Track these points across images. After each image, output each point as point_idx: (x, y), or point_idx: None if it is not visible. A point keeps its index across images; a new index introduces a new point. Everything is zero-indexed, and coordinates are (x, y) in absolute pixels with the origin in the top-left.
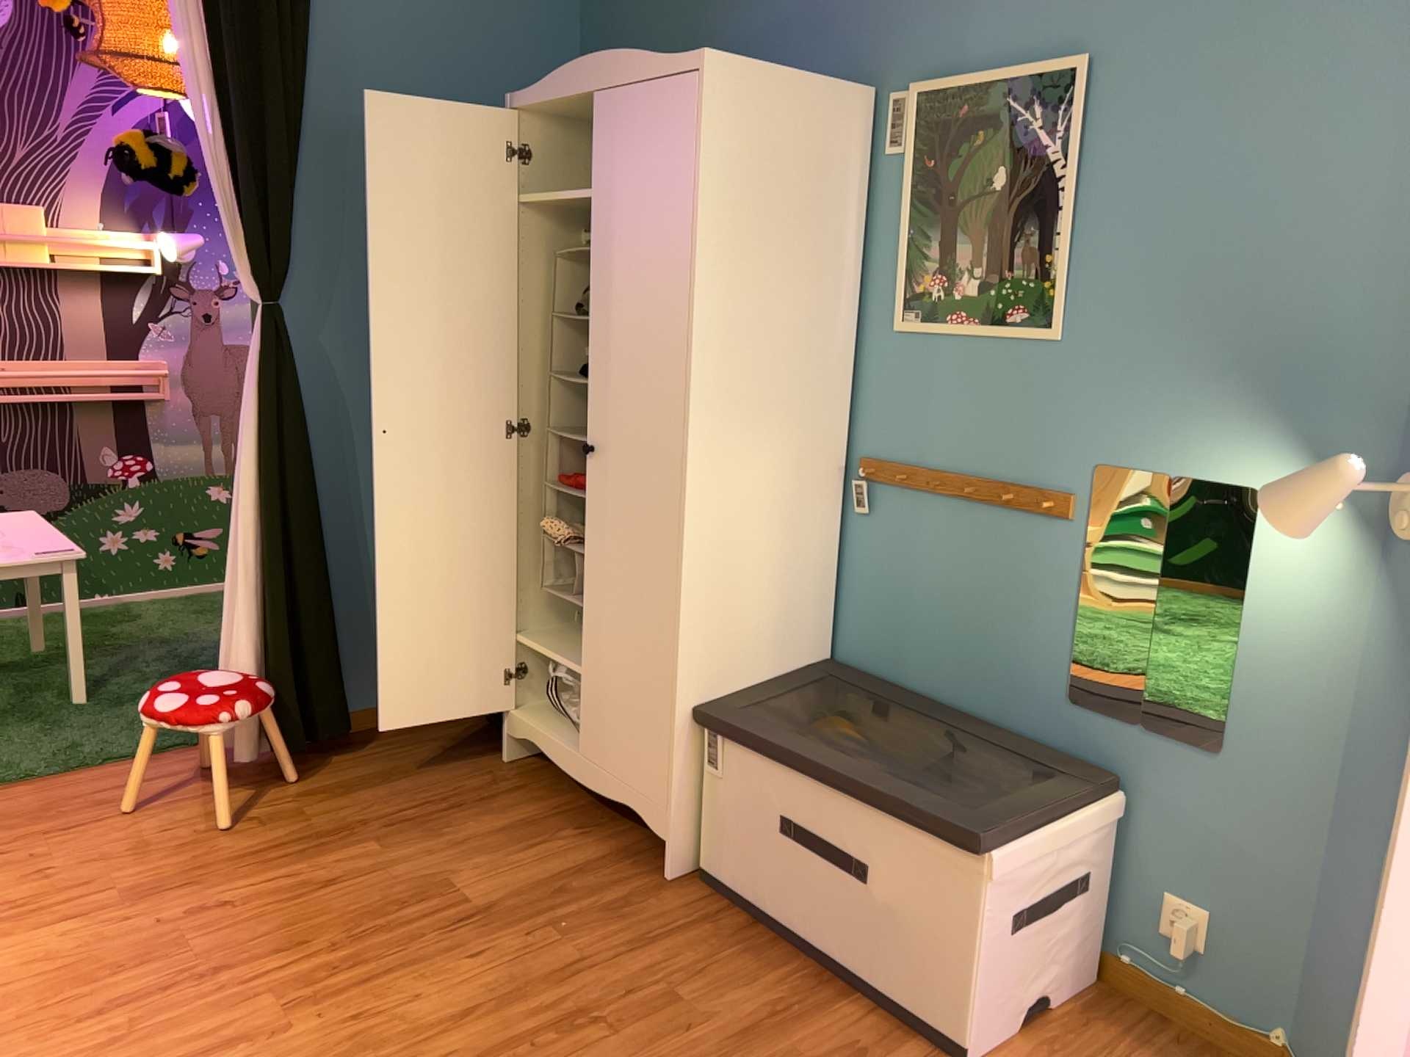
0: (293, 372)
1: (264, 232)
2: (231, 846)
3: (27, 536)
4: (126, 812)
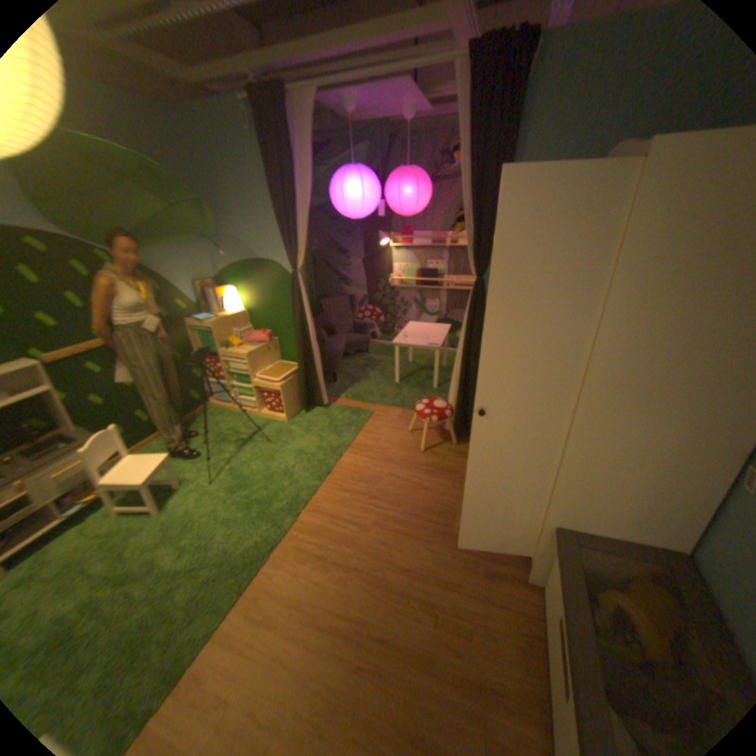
0: (481, 306)
1: (478, 250)
2: (419, 459)
3: (435, 336)
4: (410, 431)
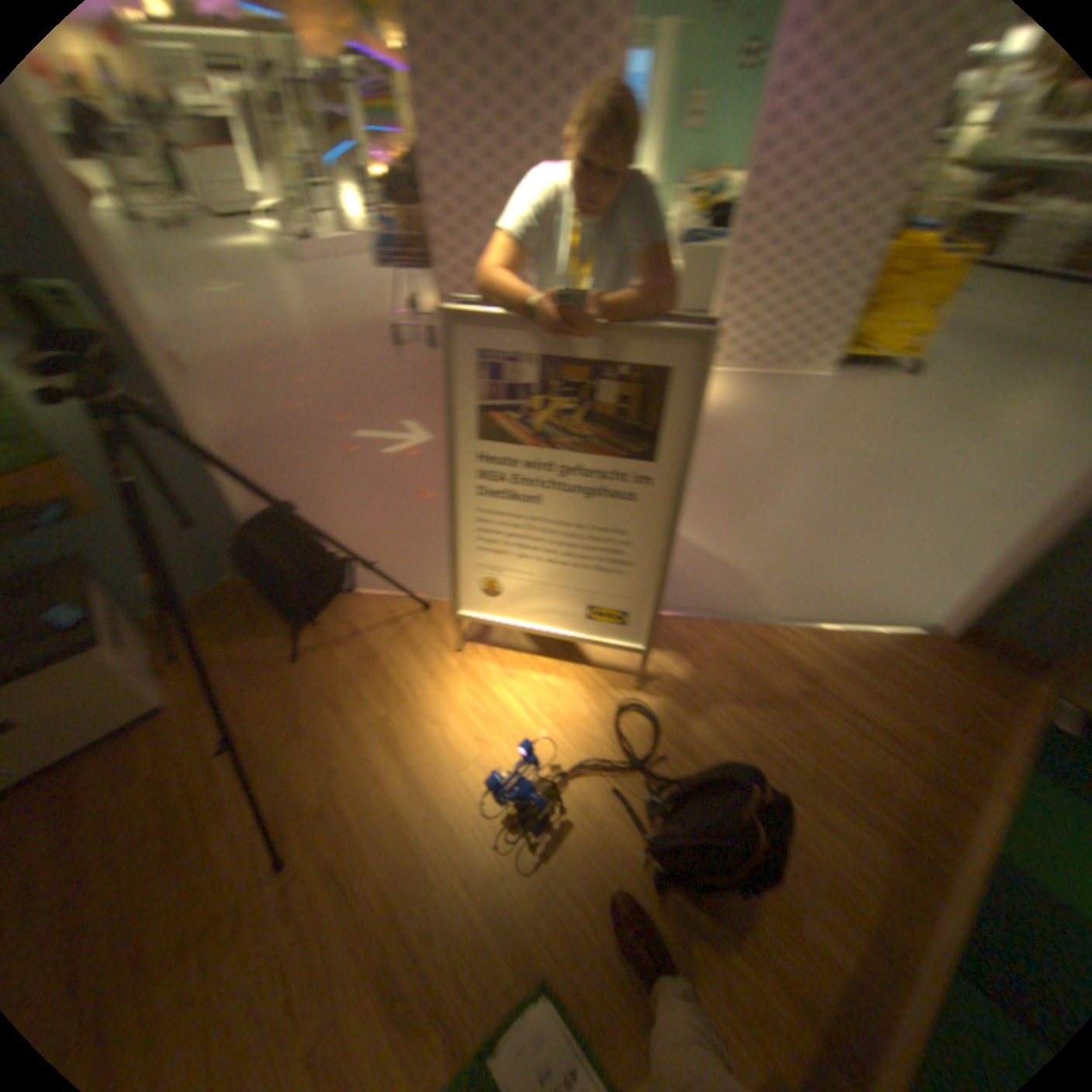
0: None
1: None
2: None
3: None
4: None
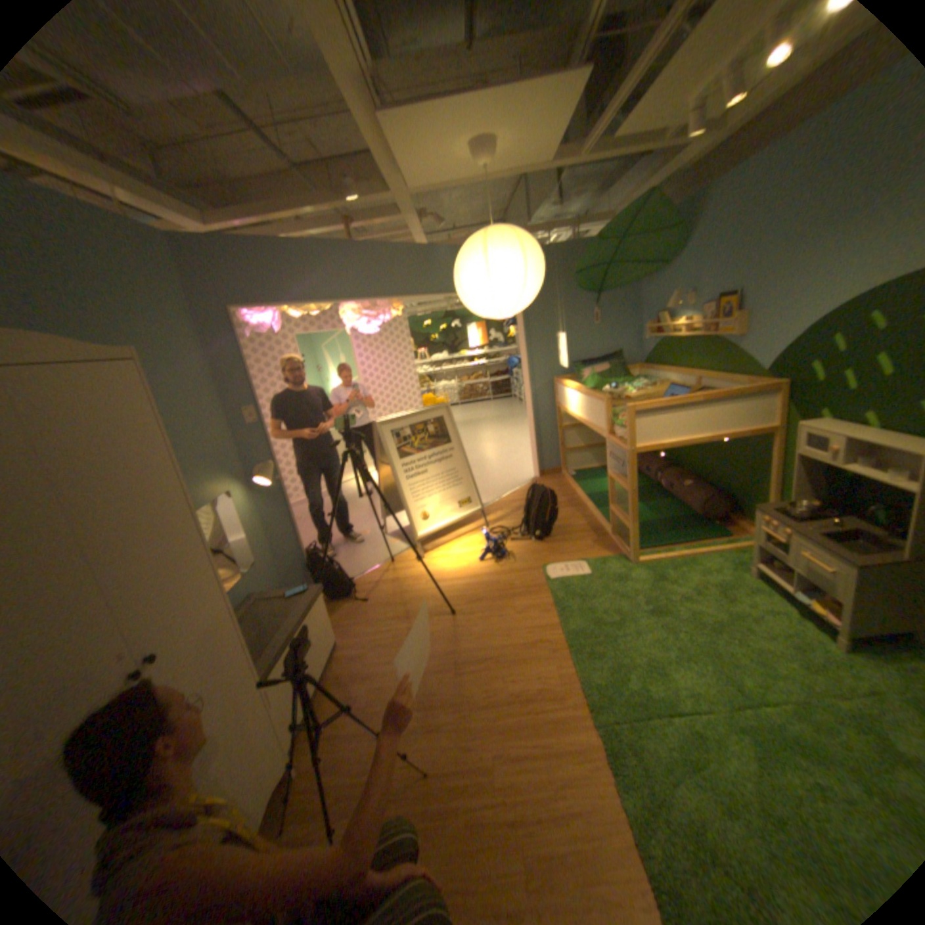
0: None
1: None
2: None
3: None
4: None
